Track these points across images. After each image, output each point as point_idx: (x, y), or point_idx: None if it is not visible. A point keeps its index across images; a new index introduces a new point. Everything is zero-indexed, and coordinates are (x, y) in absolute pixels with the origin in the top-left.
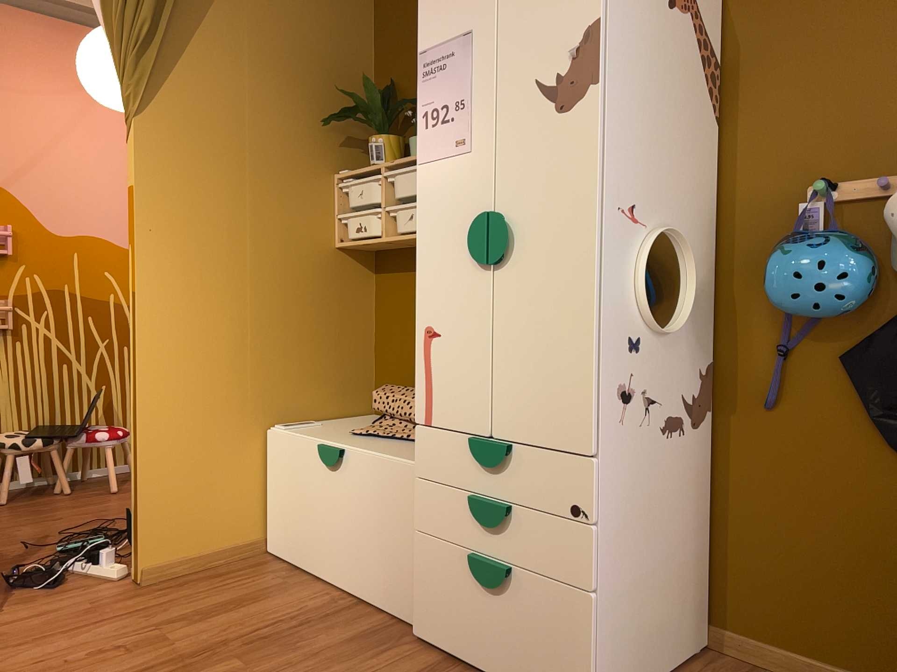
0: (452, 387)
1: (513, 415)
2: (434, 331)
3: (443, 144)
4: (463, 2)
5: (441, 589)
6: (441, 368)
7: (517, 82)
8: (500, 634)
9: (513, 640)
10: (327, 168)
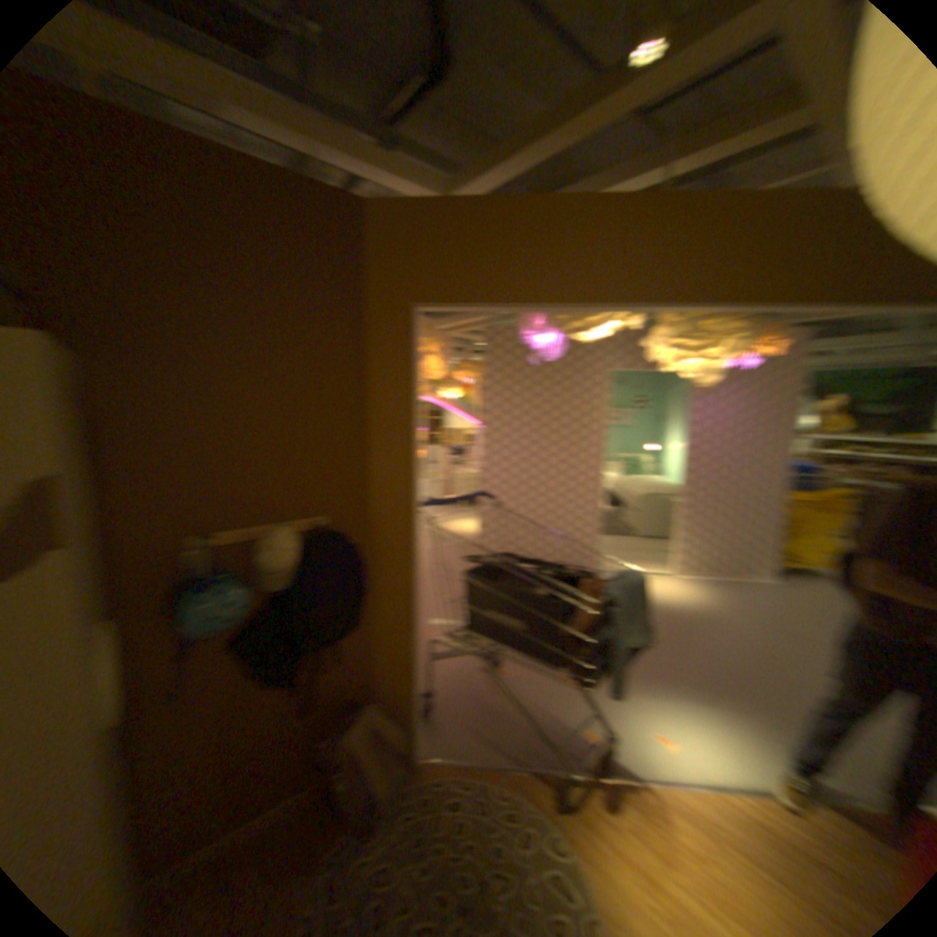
0: None
1: None
2: None
3: None
4: None
5: None
6: None
7: None
8: None
9: None
10: None
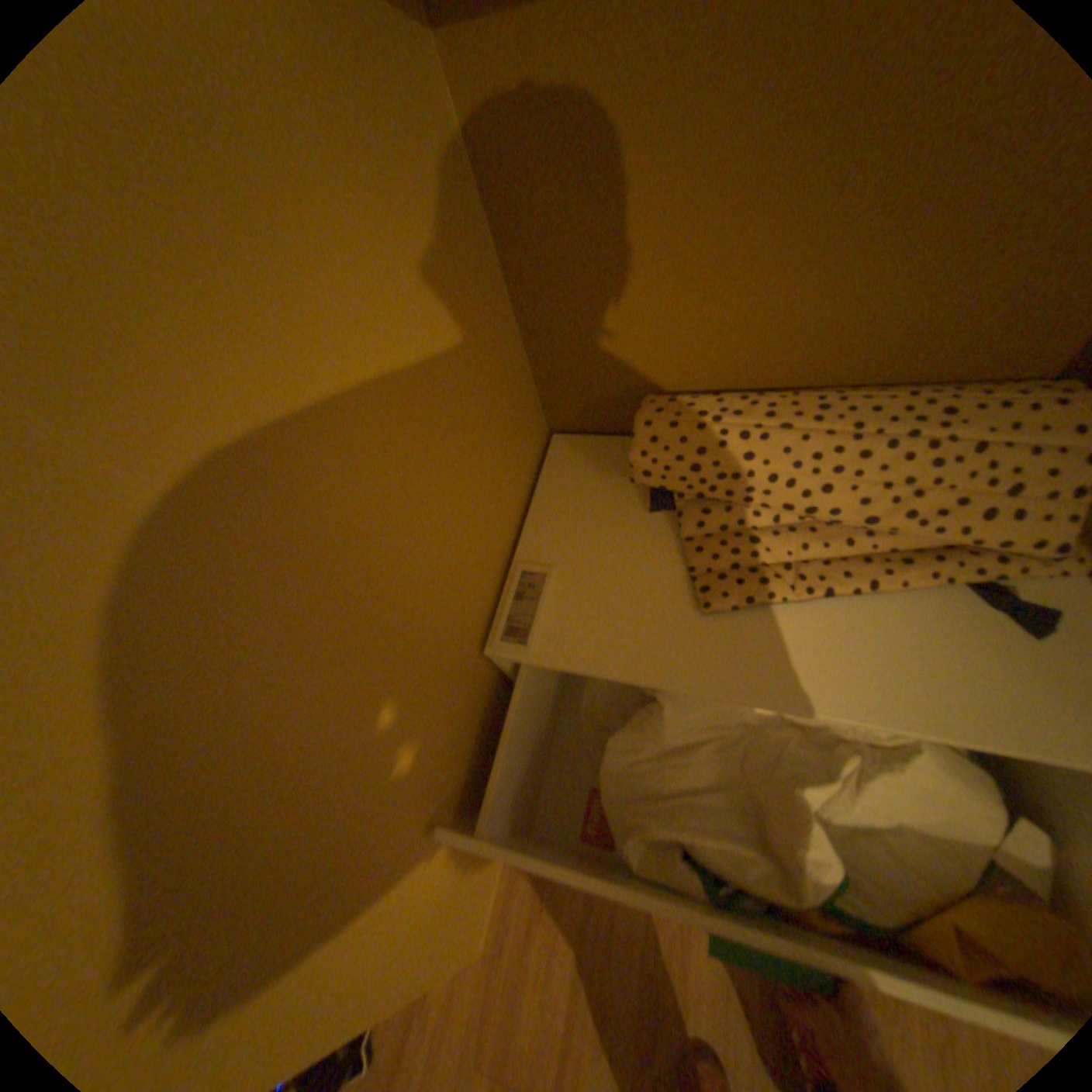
0: None
1: None
2: None
3: None
4: None
5: None
6: None
7: None
8: None
9: None
10: None
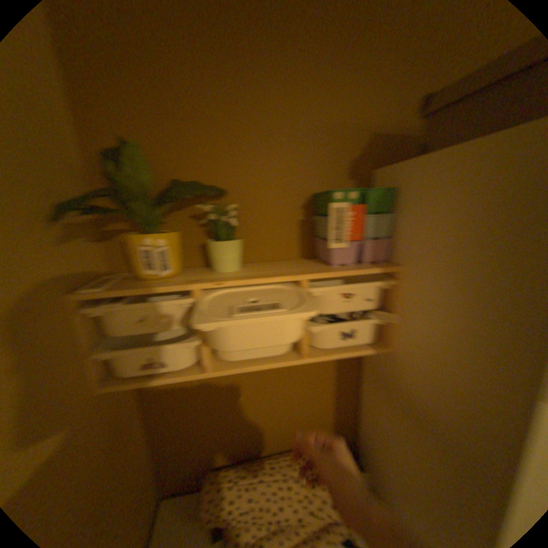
0: None
1: None
2: None
3: None
4: None
5: None
6: None
7: None
8: None
9: None
10: (54, 289)
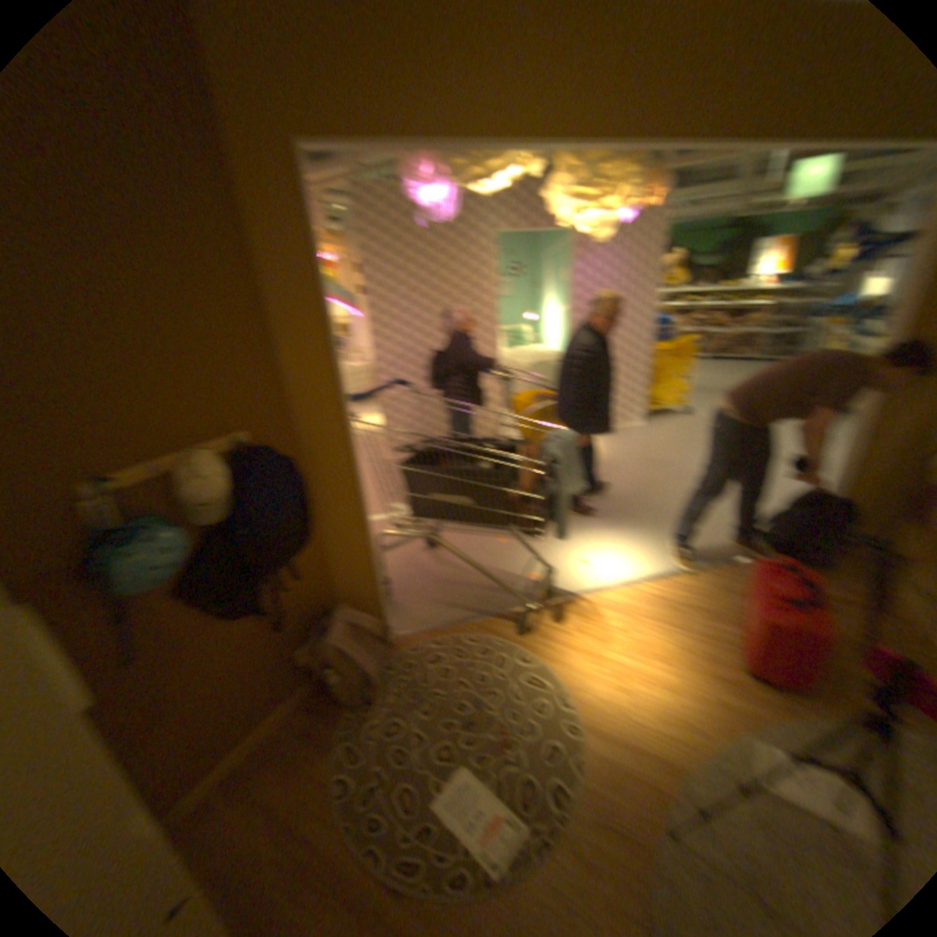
0: None
1: None
2: None
3: None
4: None
5: None
6: None
7: None
8: None
9: None
10: None
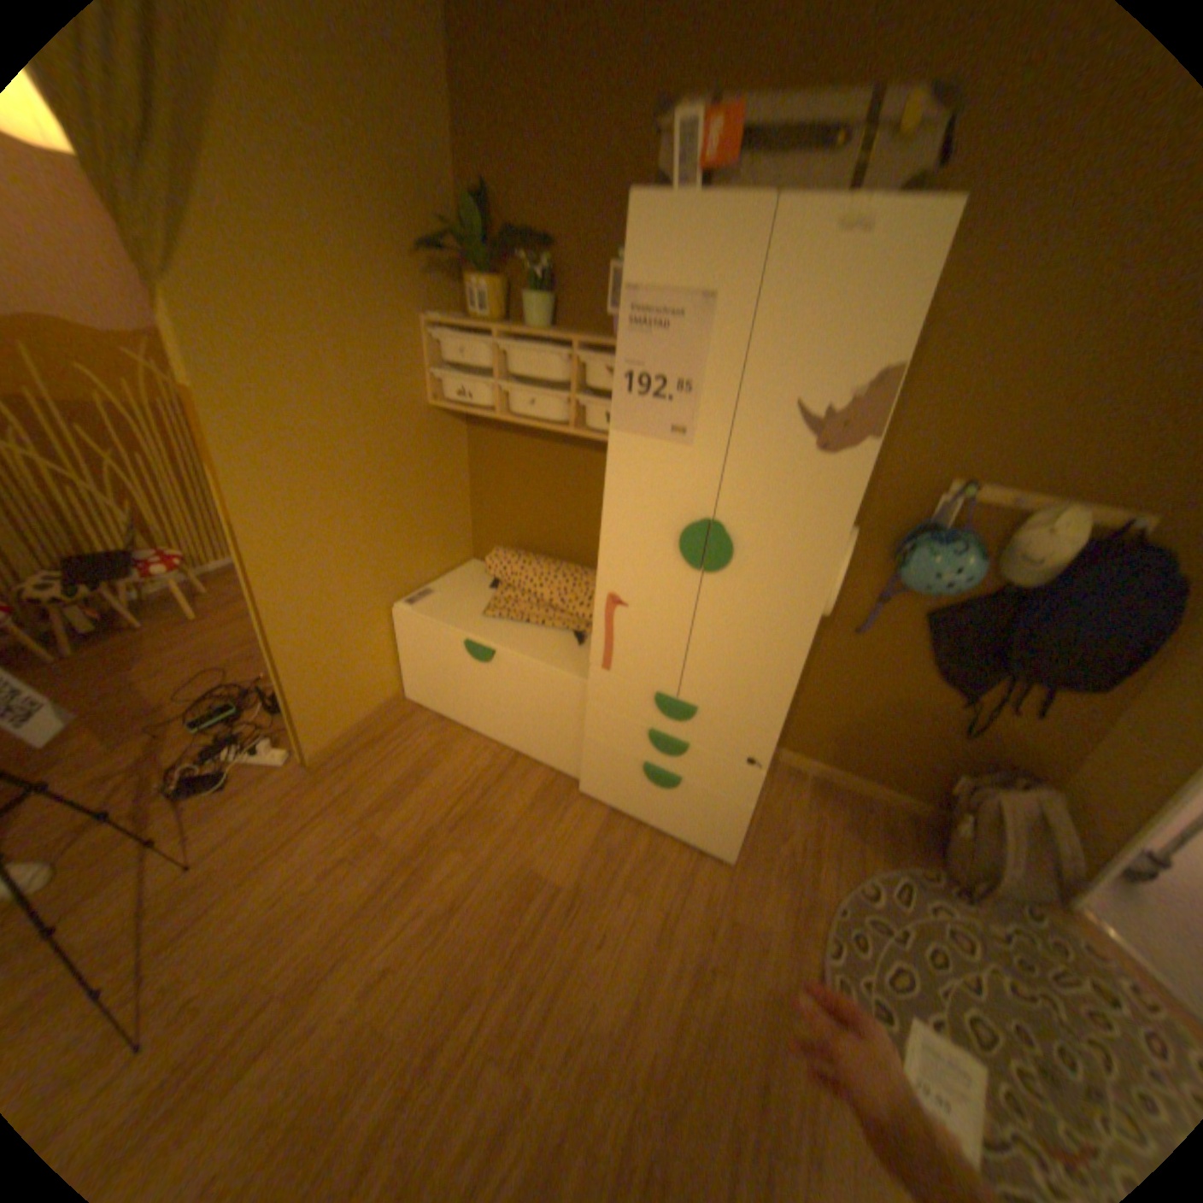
0: (636, 652)
1: (703, 690)
2: (619, 601)
3: (651, 423)
4: (708, 245)
5: (609, 774)
6: (626, 633)
7: (770, 394)
8: (664, 809)
9: (674, 814)
10: (412, 311)
